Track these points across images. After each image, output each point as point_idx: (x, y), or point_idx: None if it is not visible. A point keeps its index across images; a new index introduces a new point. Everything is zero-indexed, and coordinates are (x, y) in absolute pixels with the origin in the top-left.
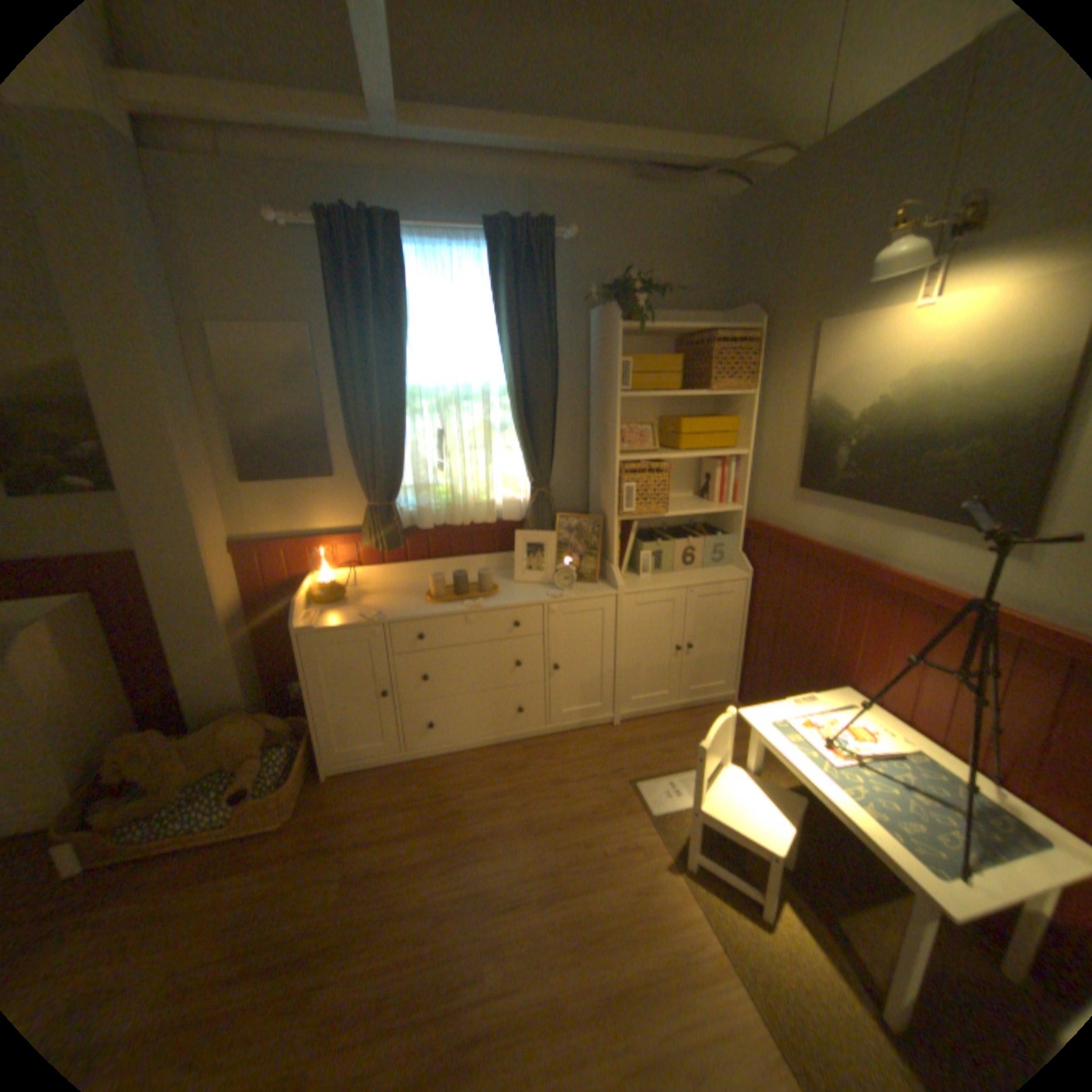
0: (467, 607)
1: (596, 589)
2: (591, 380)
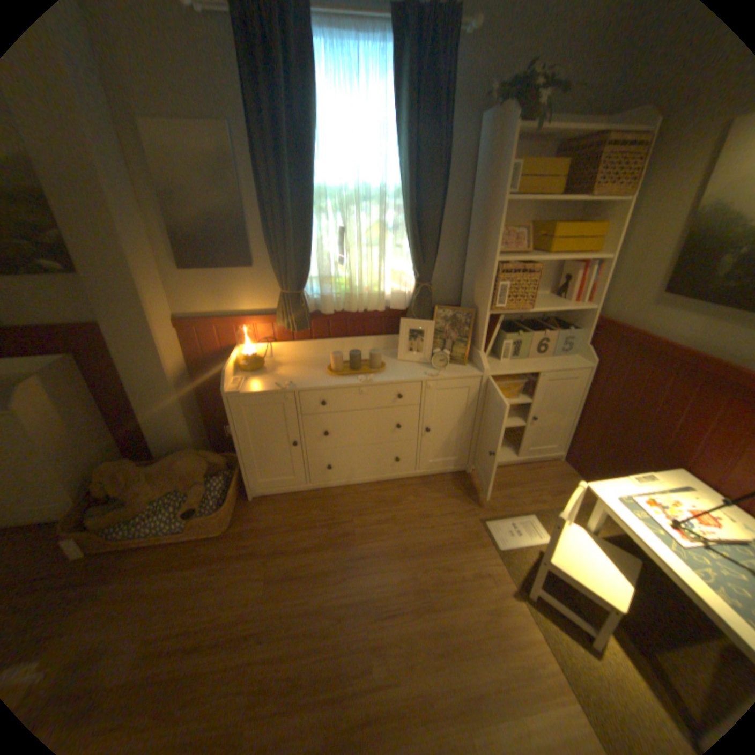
0: (360, 381)
1: (465, 370)
2: (477, 184)
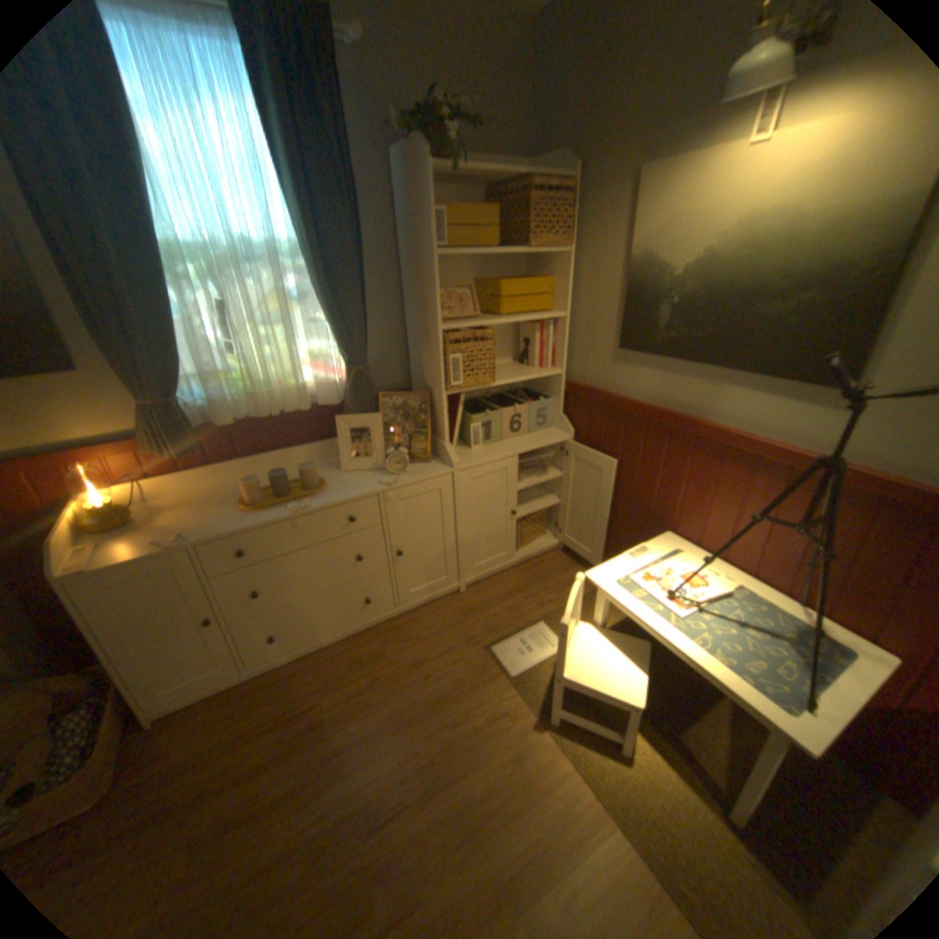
0: (291, 511)
1: (432, 468)
2: (400, 236)
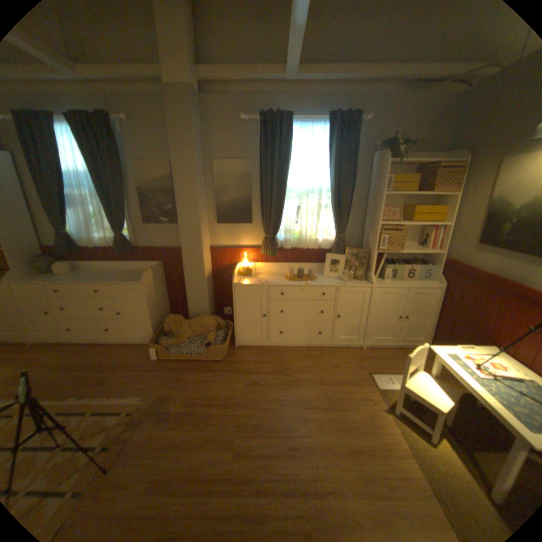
0: (302, 283)
1: (362, 283)
2: (370, 185)
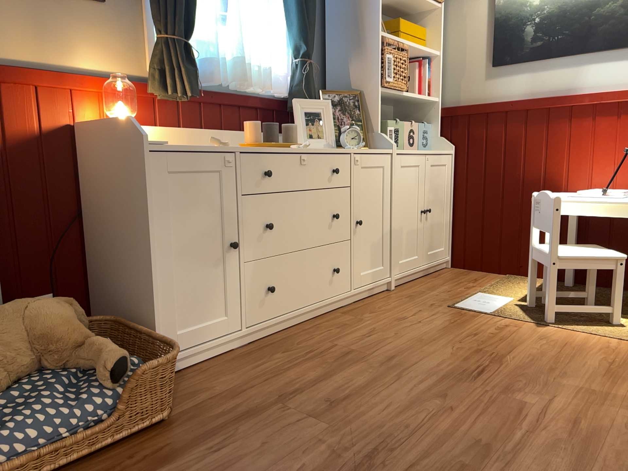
0: (298, 148)
1: (374, 150)
2: None
